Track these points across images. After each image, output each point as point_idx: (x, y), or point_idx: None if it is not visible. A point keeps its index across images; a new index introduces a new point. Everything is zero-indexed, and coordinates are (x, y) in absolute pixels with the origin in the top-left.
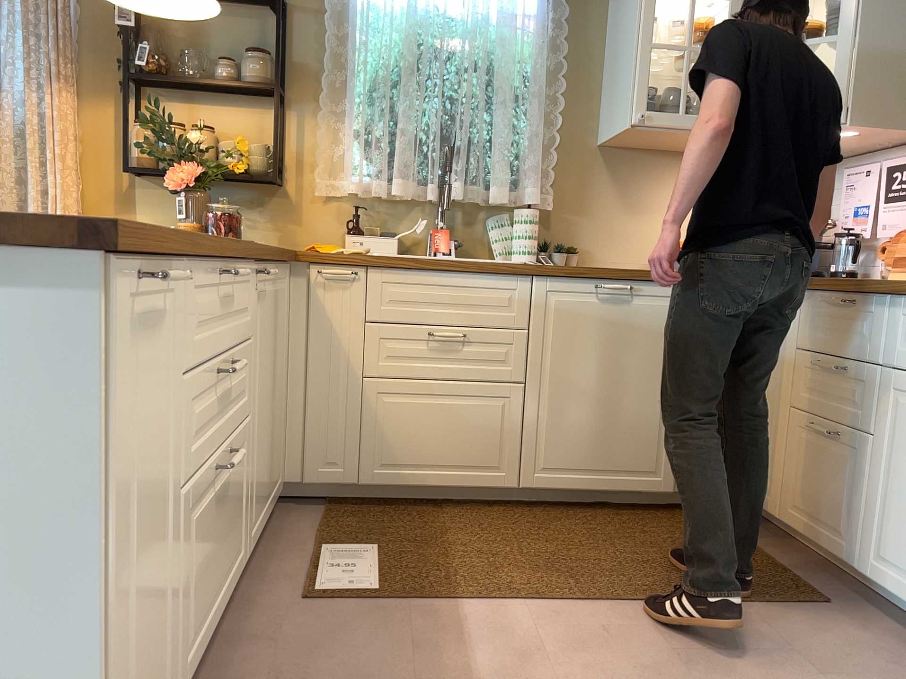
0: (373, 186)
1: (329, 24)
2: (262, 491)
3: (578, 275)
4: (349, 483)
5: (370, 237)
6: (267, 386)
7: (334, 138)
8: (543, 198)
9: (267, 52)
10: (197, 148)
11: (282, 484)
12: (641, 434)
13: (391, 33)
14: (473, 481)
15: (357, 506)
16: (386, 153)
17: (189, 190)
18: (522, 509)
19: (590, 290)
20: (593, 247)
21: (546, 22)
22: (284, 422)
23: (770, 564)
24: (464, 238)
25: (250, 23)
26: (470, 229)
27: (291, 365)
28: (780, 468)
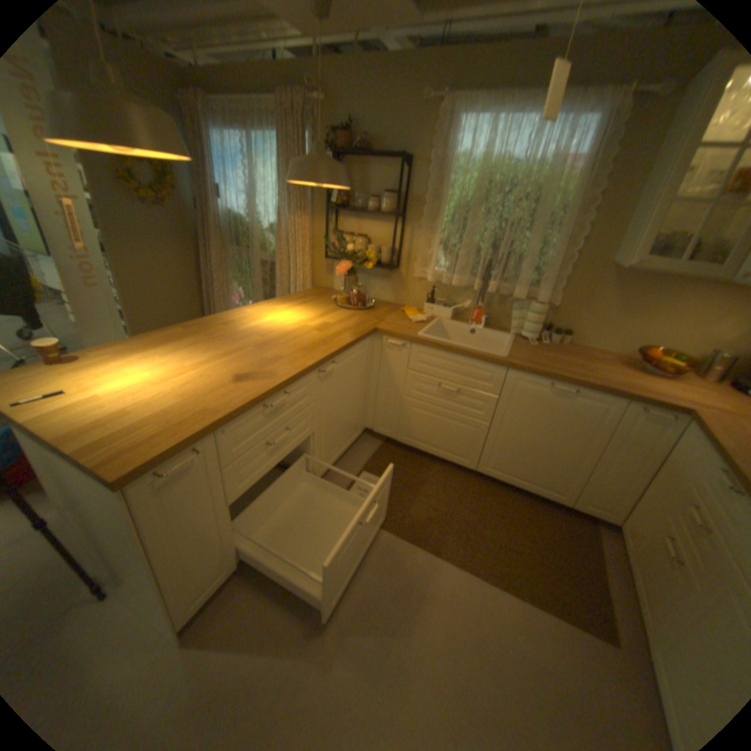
0: (443, 277)
1: (431, 171)
2: (335, 448)
3: (538, 376)
4: (392, 439)
5: (436, 307)
6: (341, 406)
7: (427, 244)
8: (554, 297)
9: (396, 191)
10: (351, 253)
11: (363, 429)
12: (558, 473)
13: (472, 175)
14: (451, 459)
15: (396, 448)
16: (454, 258)
17: (346, 275)
18: (476, 480)
19: (545, 386)
20: (586, 333)
21: (595, 161)
22: (366, 405)
23: (602, 592)
24: (495, 313)
25: (390, 170)
26: (500, 308)
27: (372, 381)
28: (645, 540)
